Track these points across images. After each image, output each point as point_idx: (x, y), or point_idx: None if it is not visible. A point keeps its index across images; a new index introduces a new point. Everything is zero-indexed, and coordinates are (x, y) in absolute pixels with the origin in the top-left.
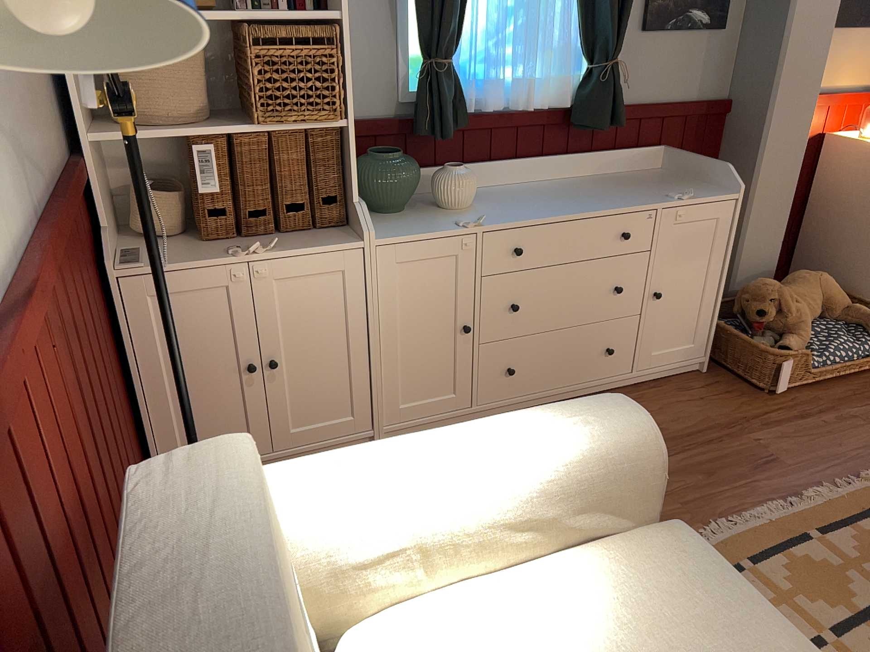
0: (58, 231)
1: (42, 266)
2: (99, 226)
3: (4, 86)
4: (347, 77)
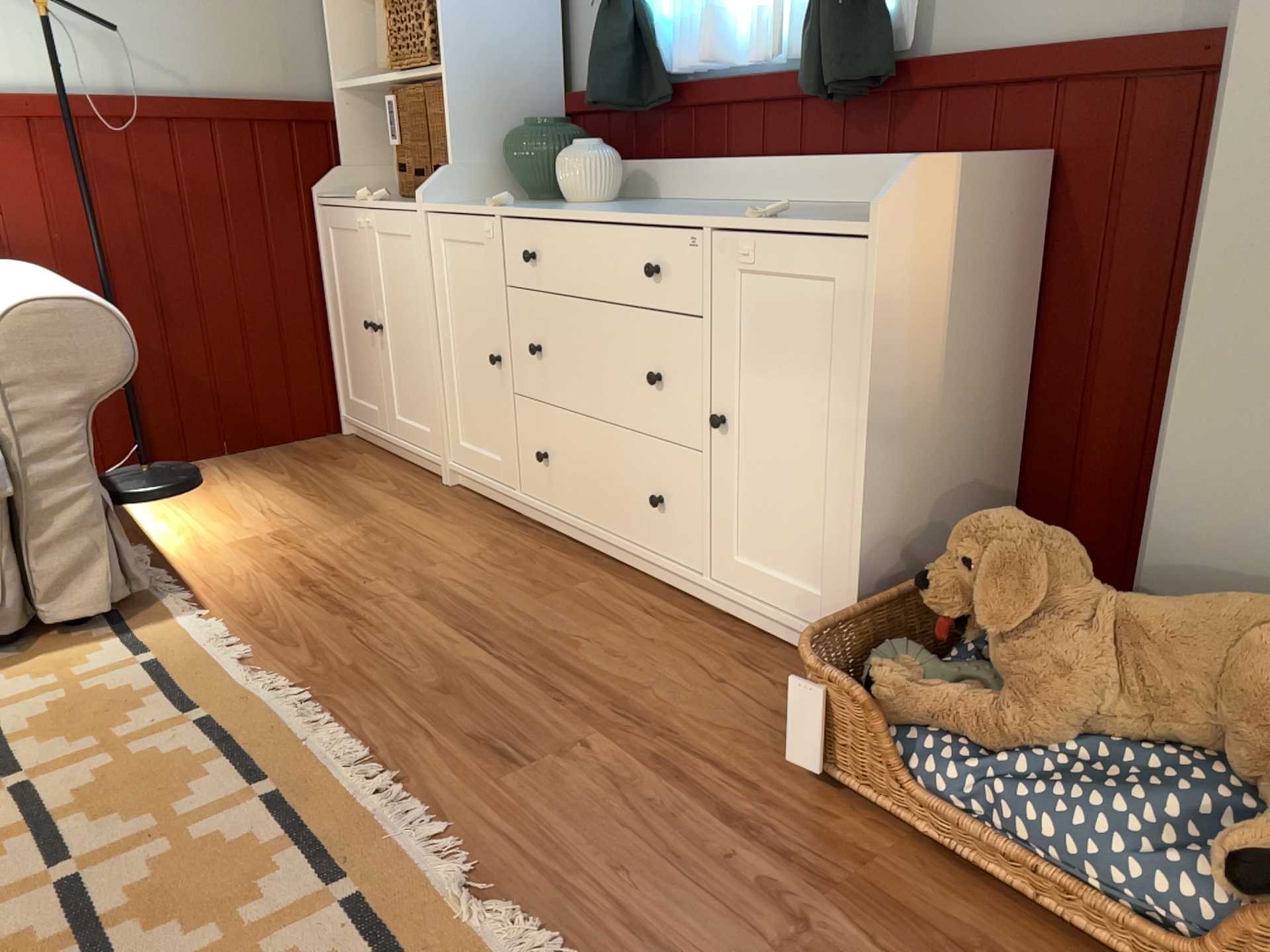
0: (142, 111)
1: (57, 109)
2: (342, 167)
3: (142, 13)
4: (442, 16)
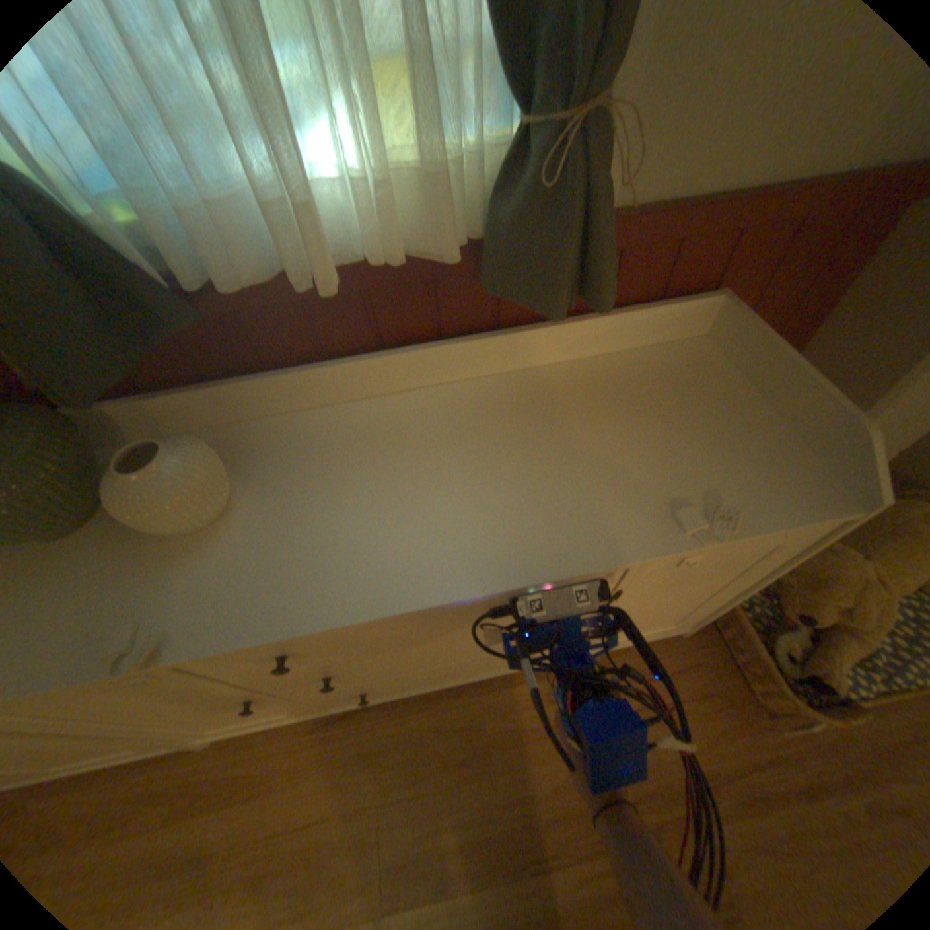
0: None
1: None
2: None
3: None
4: None
